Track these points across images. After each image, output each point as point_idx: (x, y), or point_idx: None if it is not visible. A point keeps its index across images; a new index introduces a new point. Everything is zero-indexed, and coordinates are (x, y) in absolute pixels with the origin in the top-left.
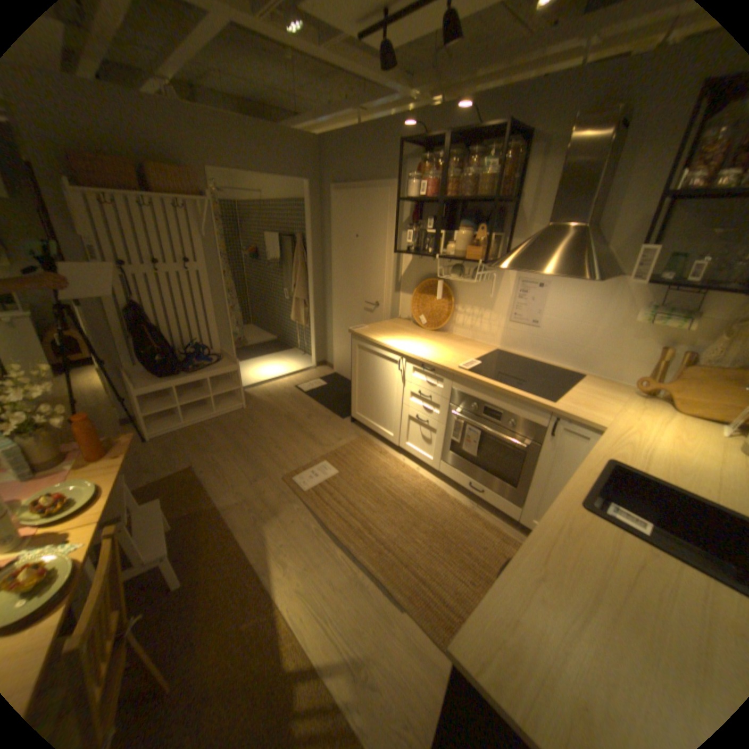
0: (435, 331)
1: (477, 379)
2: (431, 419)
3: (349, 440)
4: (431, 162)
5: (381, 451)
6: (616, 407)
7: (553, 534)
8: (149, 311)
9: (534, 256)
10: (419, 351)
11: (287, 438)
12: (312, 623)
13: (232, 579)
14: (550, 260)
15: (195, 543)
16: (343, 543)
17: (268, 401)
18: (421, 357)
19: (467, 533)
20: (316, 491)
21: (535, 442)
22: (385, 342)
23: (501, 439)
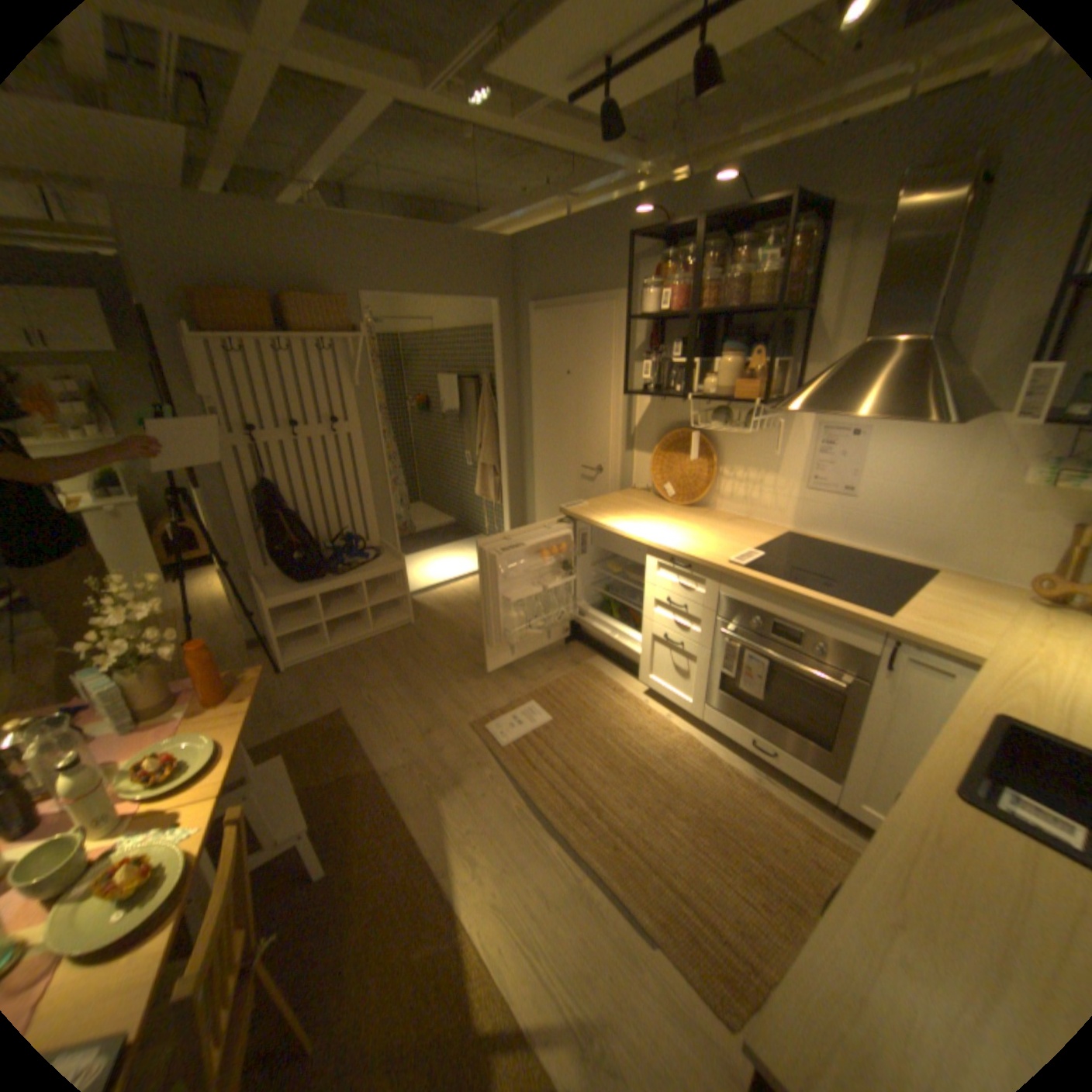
0: (690, 505)
1: (760, 580)
2: (689, 640)
3: (564, 670)
4: (676, 260)
5: (613, 688)
6: (999, 624)
7: (910, 843)
8: (287, 491)
9: (846, 390)
10: (667, 538)
11: (474, 667)
12: (517, 957)
13: (400, 880)
14: (872, 395)
15: (348, 823)
16: (560, 830)
17: (446, 613)
18: (670, 548)
19: (754, 822)
20: (518, 749)
21: (861, 679)
22: (615, 525)
23: (804, 673)
